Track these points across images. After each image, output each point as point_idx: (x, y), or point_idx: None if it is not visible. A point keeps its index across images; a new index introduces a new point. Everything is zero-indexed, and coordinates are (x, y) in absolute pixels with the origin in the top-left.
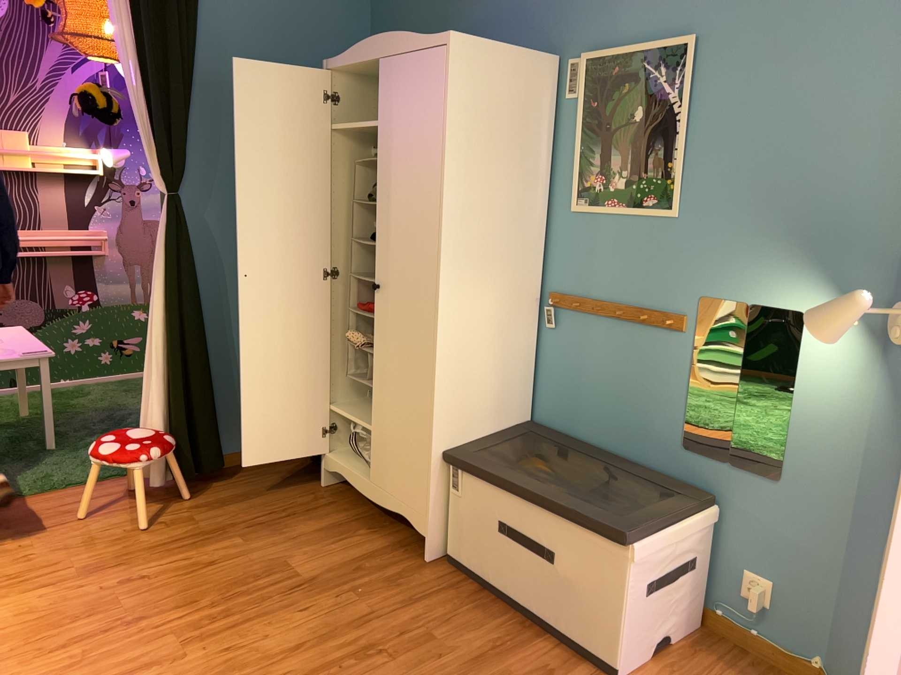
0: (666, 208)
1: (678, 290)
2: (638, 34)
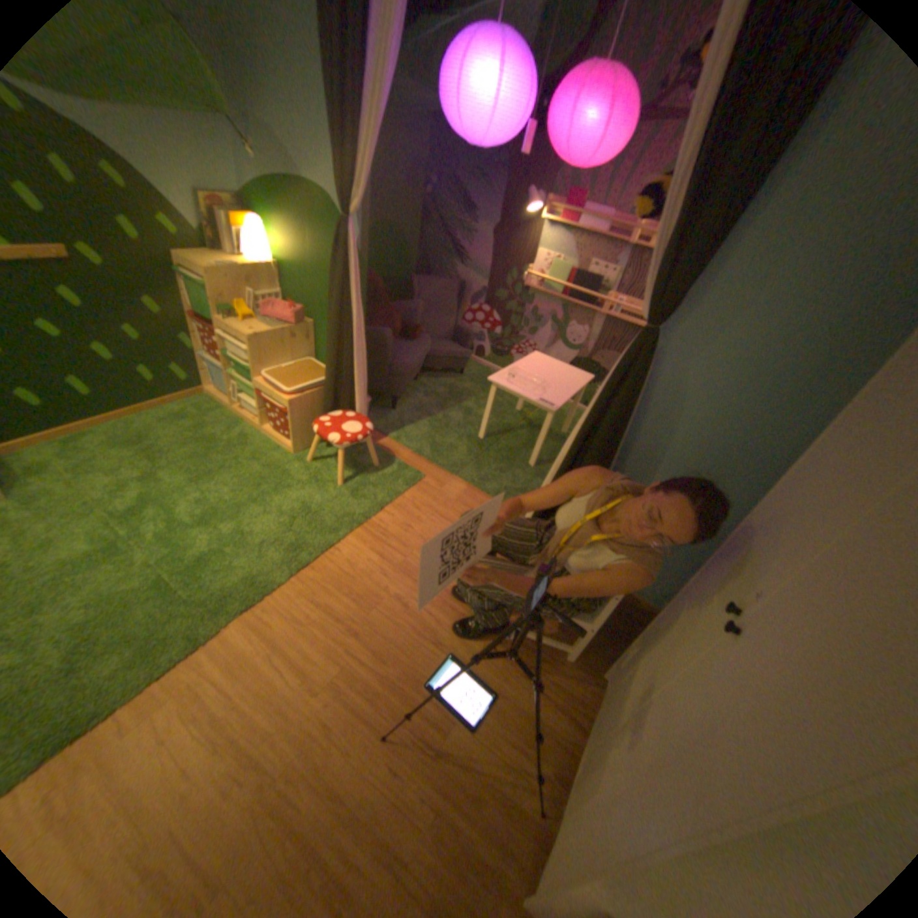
0: None
1: None
2: None
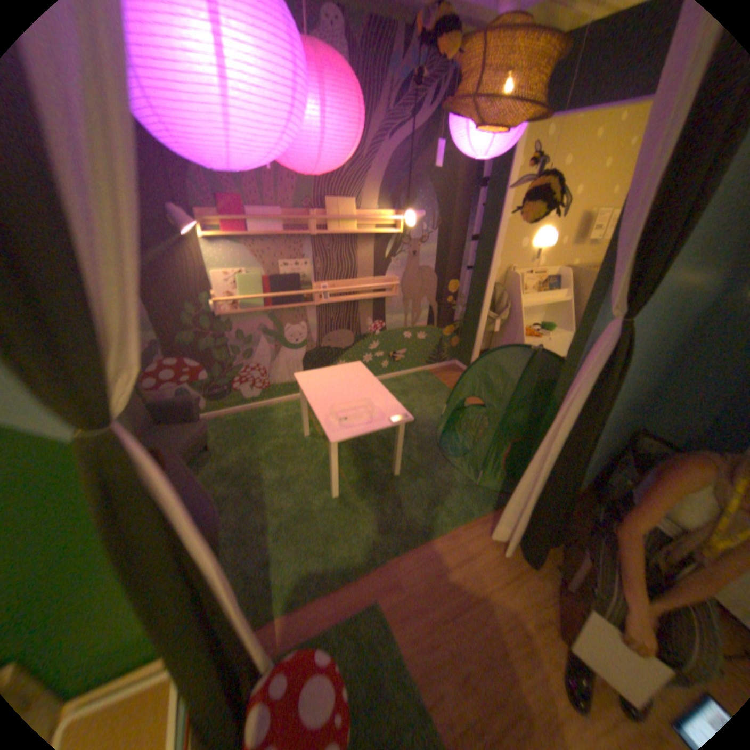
0: None
1: None
2: None
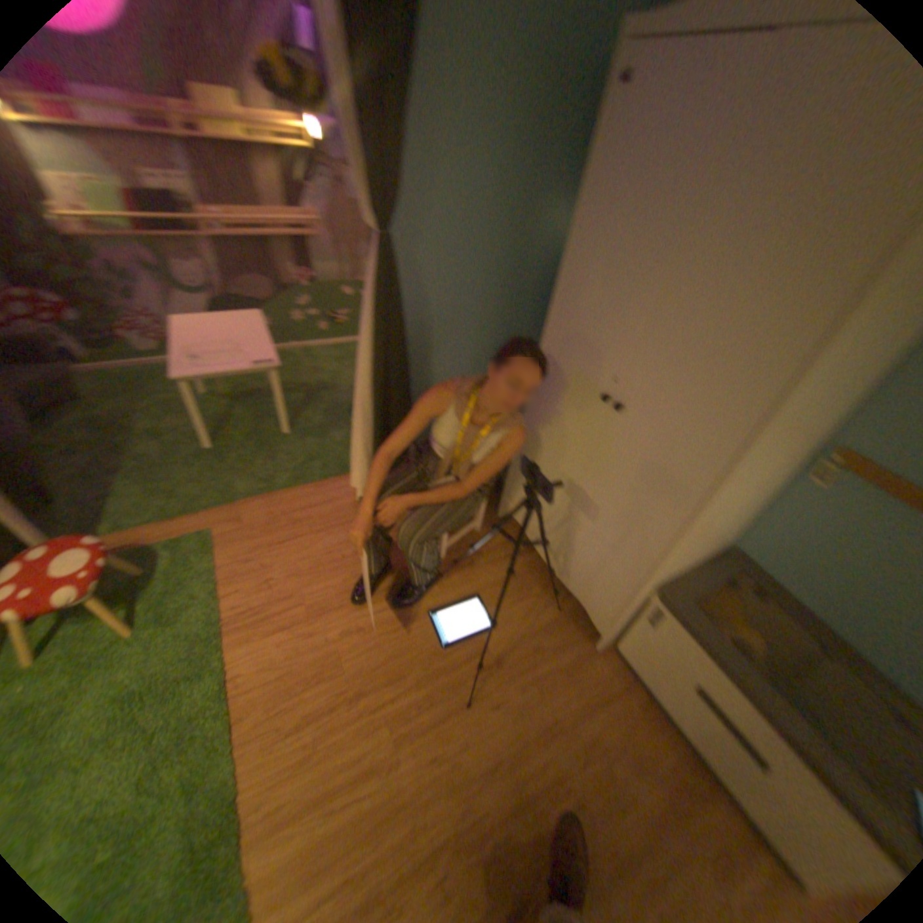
0: None
1: None
2: None
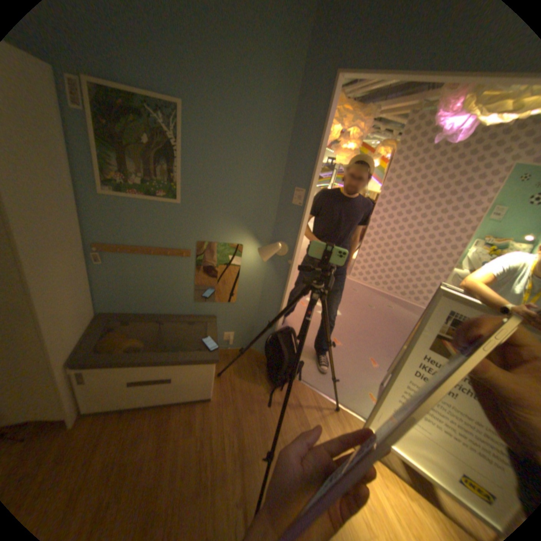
0: (173, 199)
1: (185, 239)
2: (135, 80)
